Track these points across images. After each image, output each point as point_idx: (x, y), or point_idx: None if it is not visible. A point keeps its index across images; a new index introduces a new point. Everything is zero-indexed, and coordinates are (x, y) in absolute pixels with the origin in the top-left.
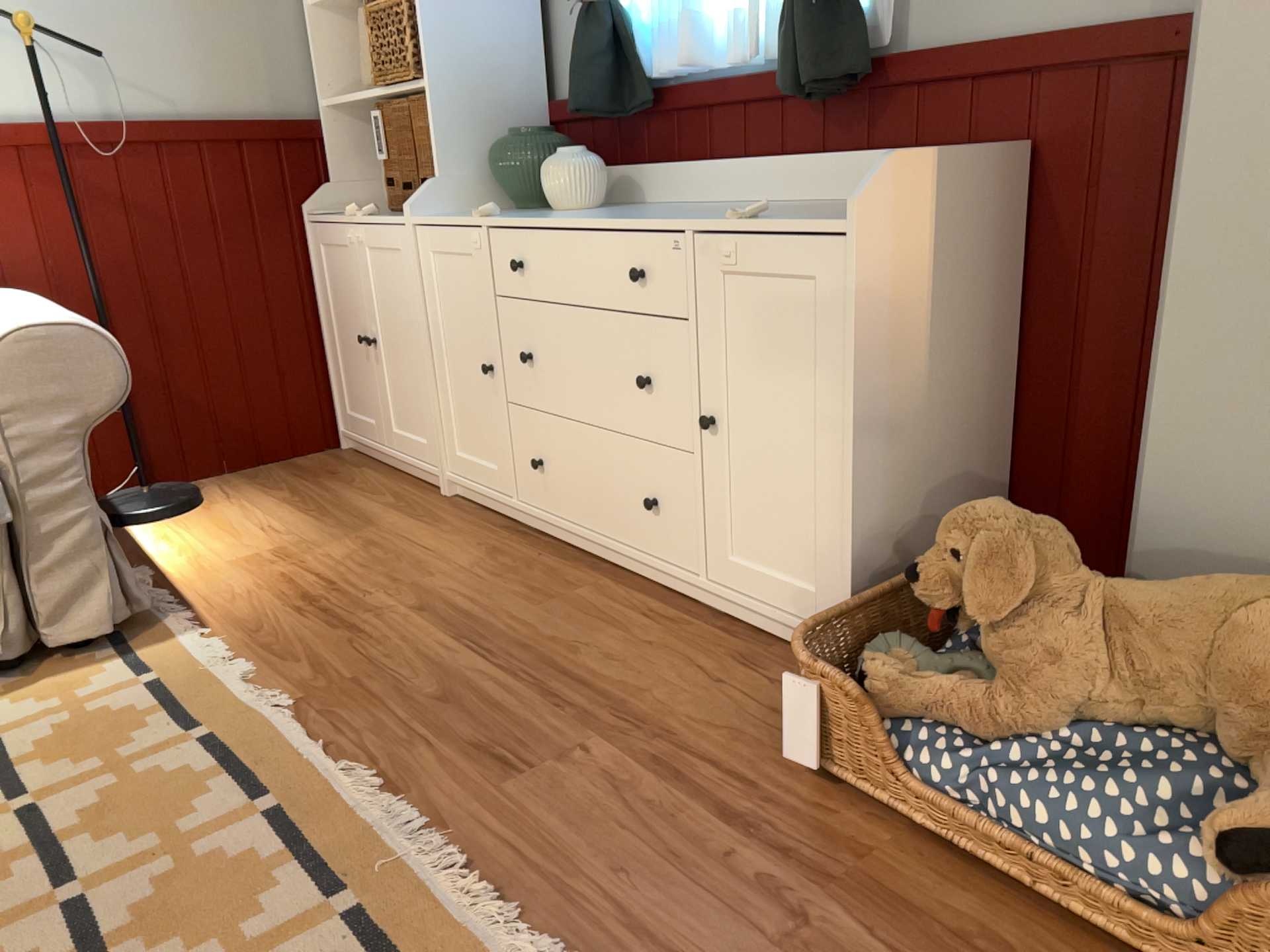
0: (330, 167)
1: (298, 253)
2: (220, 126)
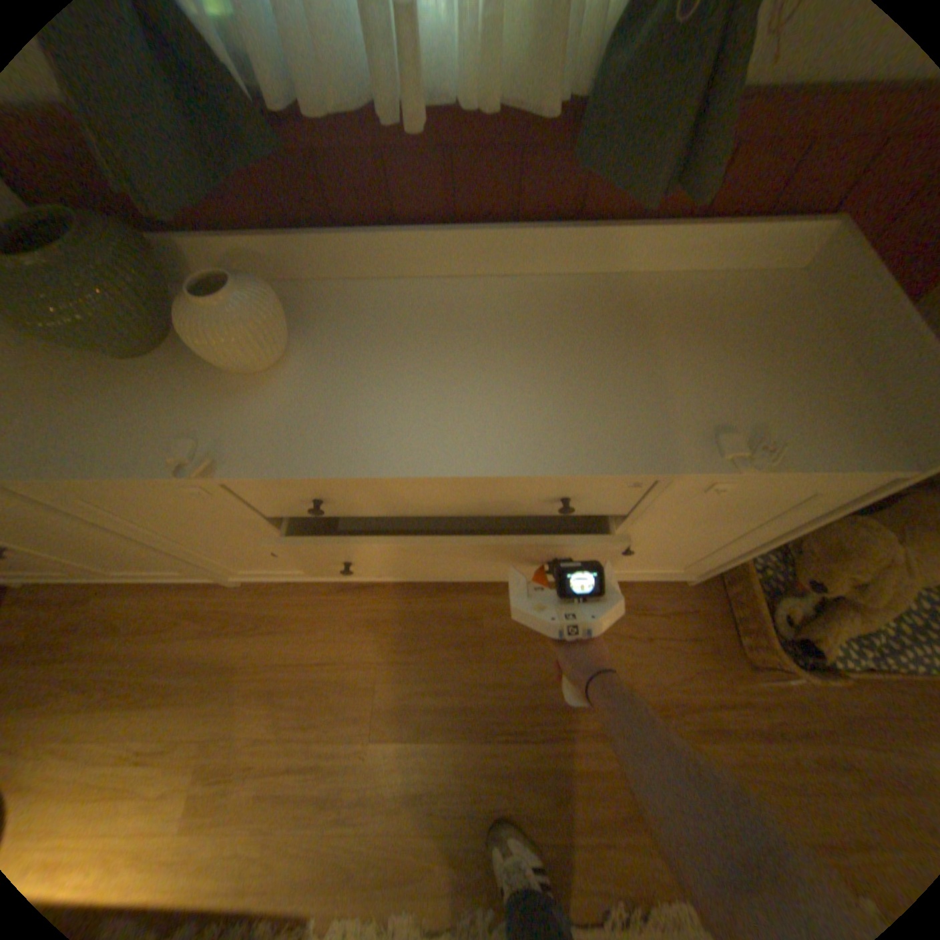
0: None
1: None
2: None
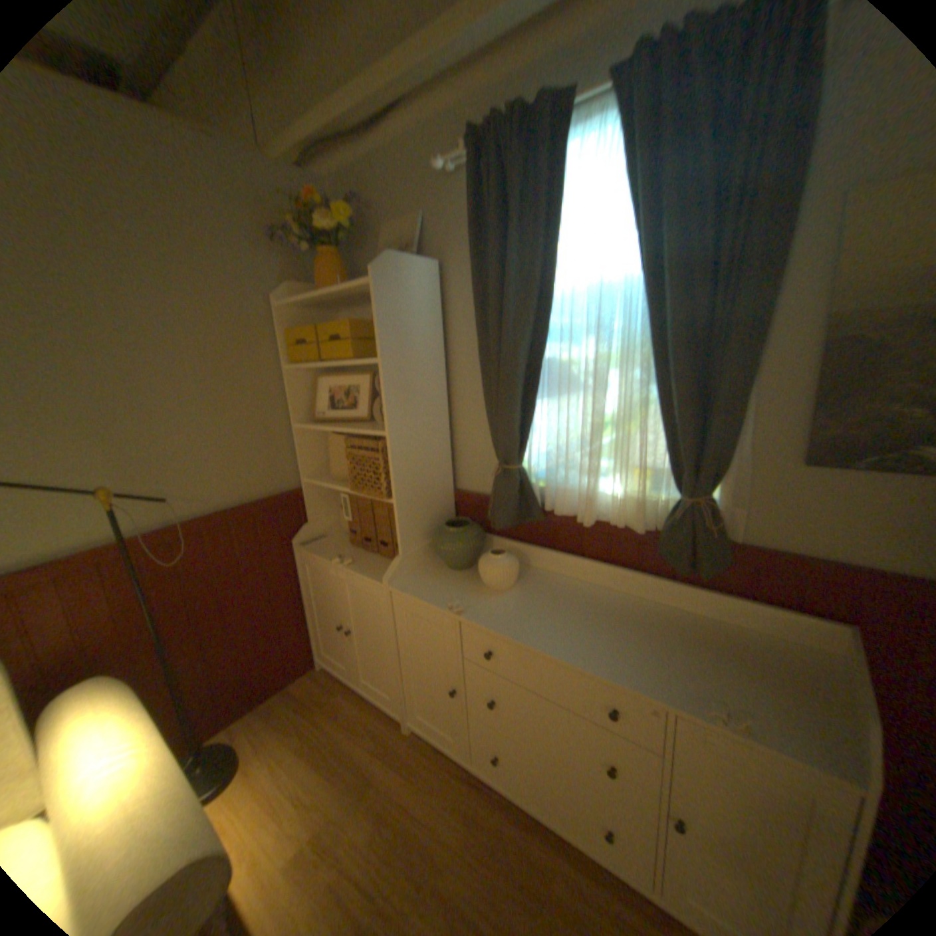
0: (308, 510)
1: (289, 564)
2: (240, 505)
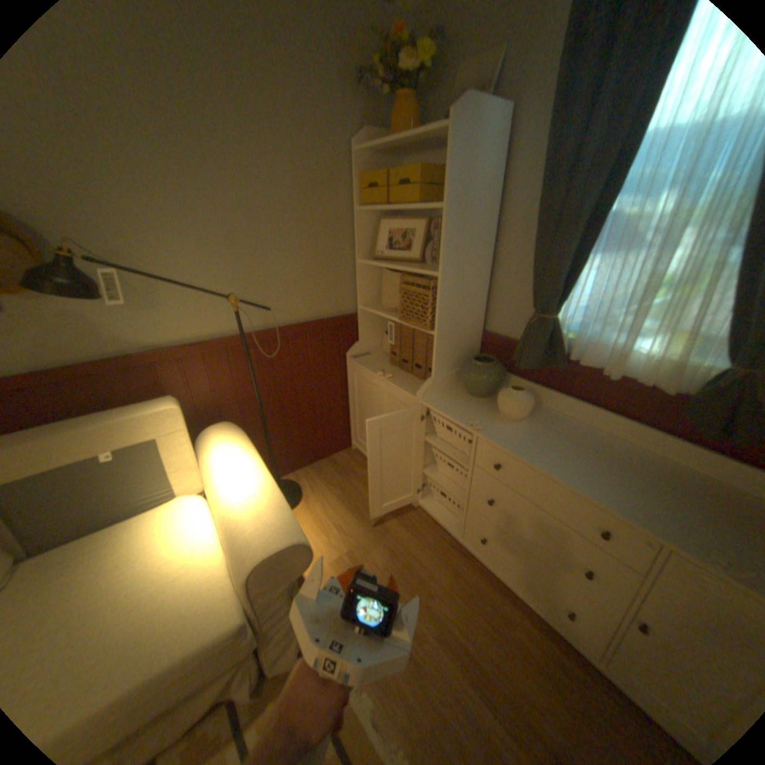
0: (359, 332)
1: (342, 371)
2: (315, 321)
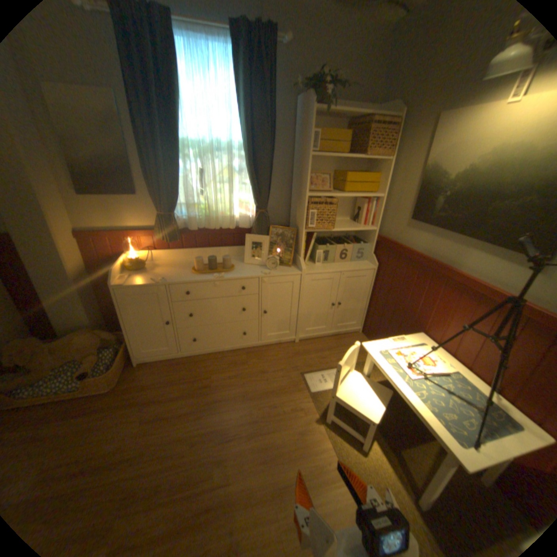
0: None
1: None
2: None
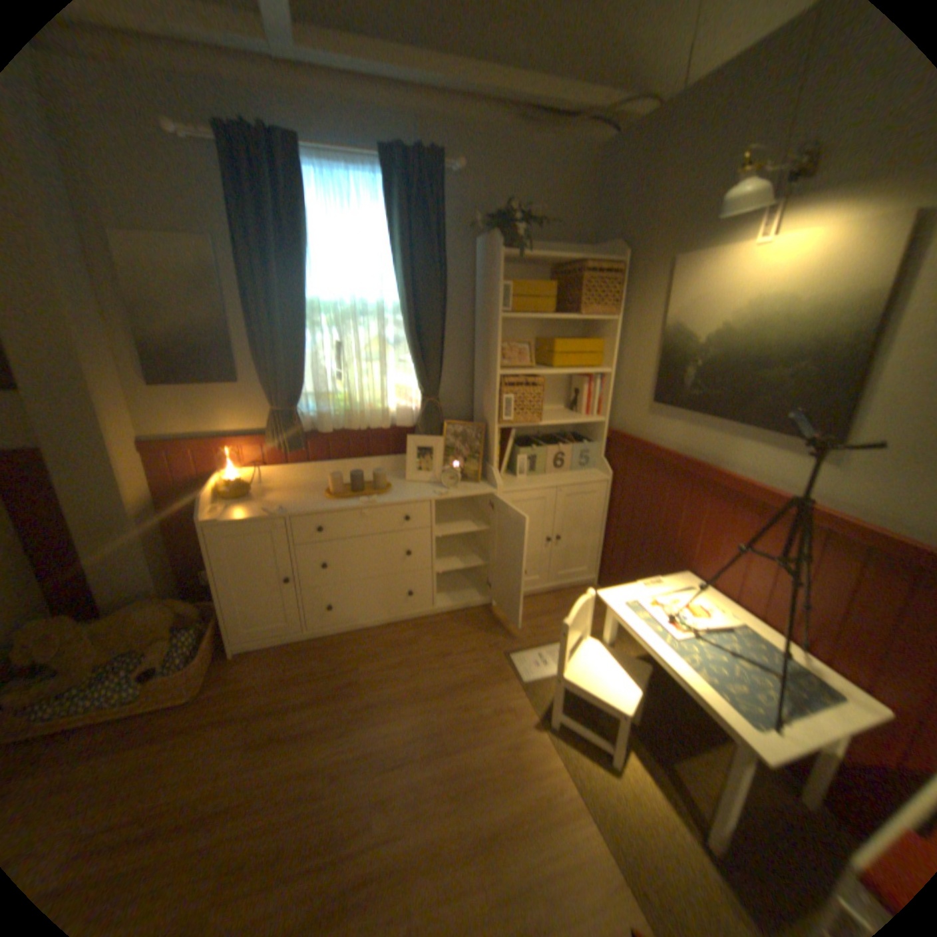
0: None
1: None
2: None
